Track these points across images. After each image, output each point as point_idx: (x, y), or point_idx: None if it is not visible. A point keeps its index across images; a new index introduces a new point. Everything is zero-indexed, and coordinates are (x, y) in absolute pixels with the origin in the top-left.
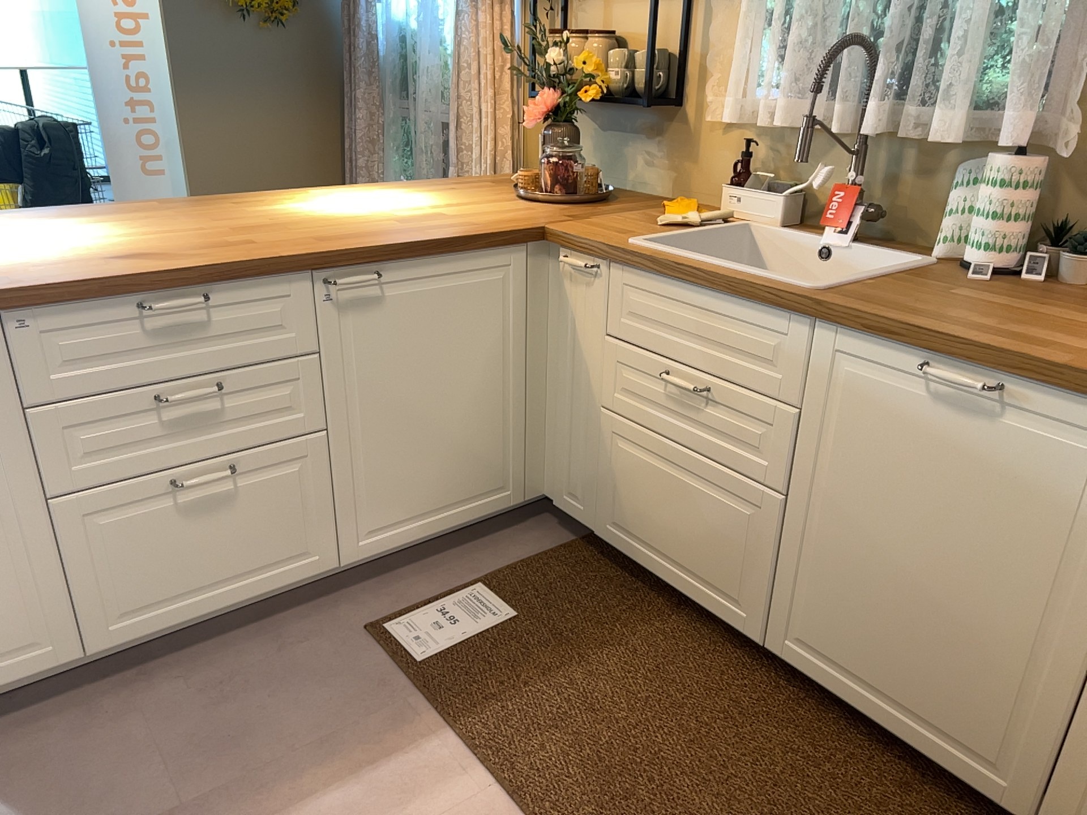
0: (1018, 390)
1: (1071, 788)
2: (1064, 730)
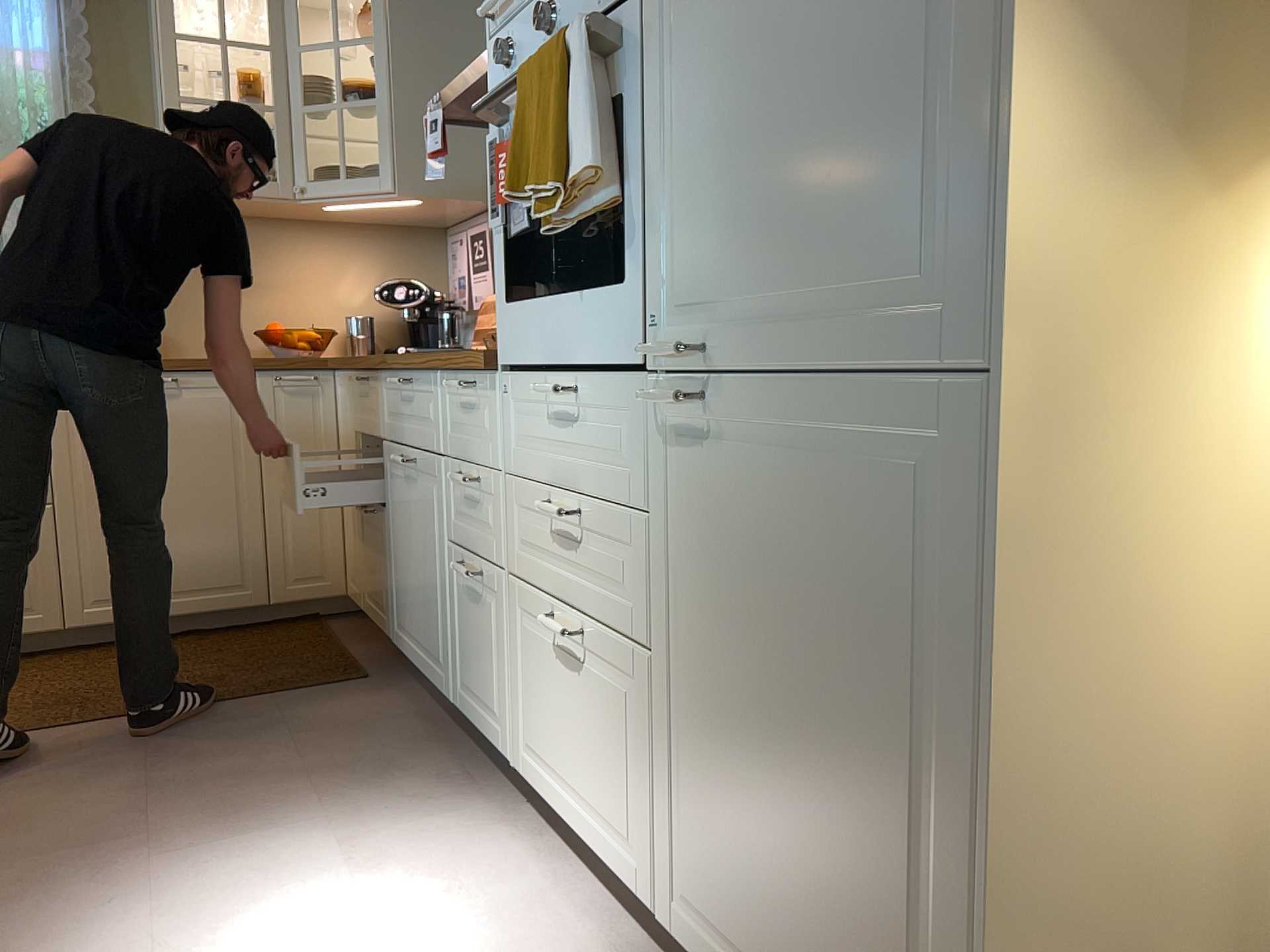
0: (184, 378)
1: (276, 567)
2: (263, 539)
